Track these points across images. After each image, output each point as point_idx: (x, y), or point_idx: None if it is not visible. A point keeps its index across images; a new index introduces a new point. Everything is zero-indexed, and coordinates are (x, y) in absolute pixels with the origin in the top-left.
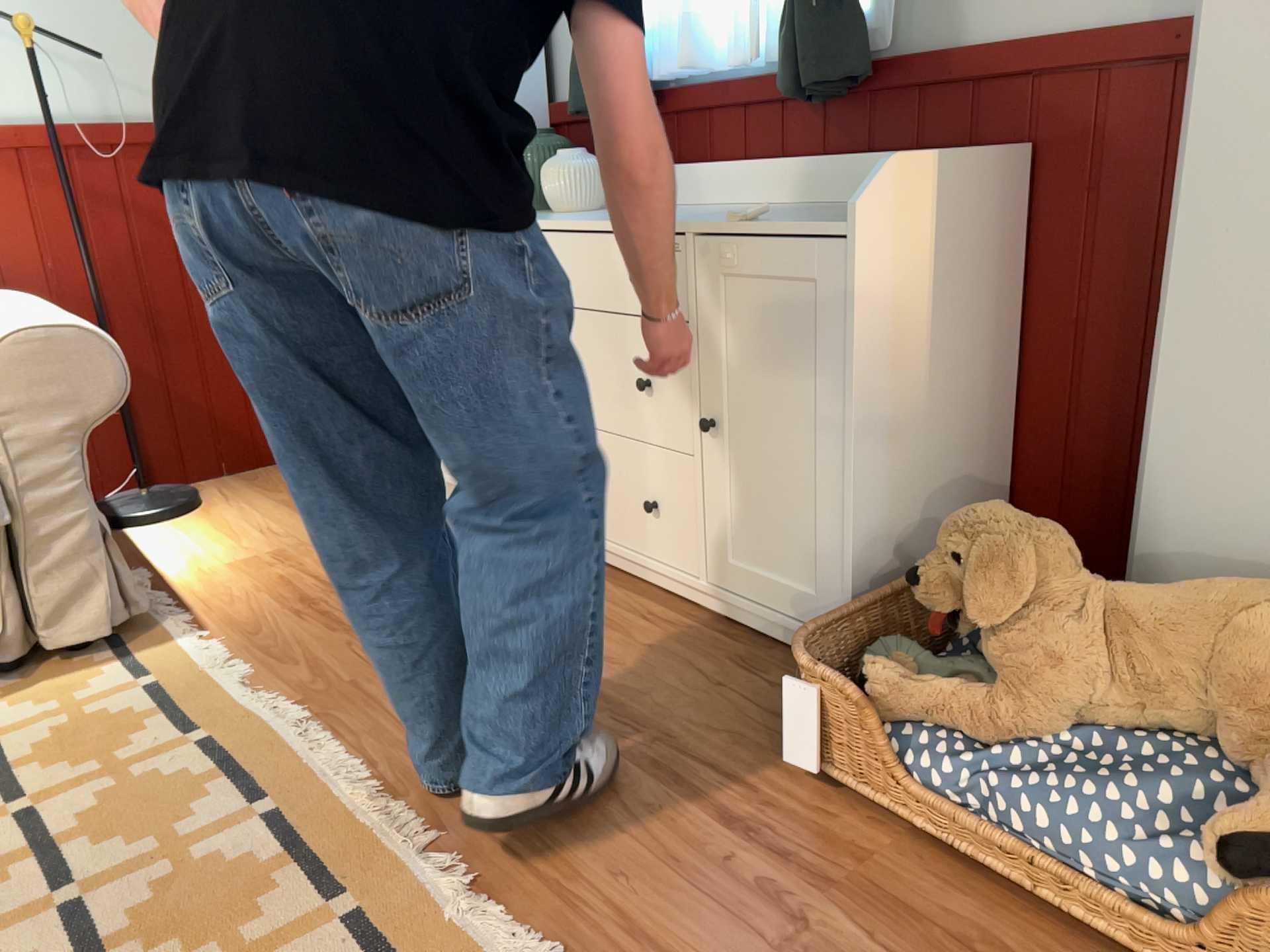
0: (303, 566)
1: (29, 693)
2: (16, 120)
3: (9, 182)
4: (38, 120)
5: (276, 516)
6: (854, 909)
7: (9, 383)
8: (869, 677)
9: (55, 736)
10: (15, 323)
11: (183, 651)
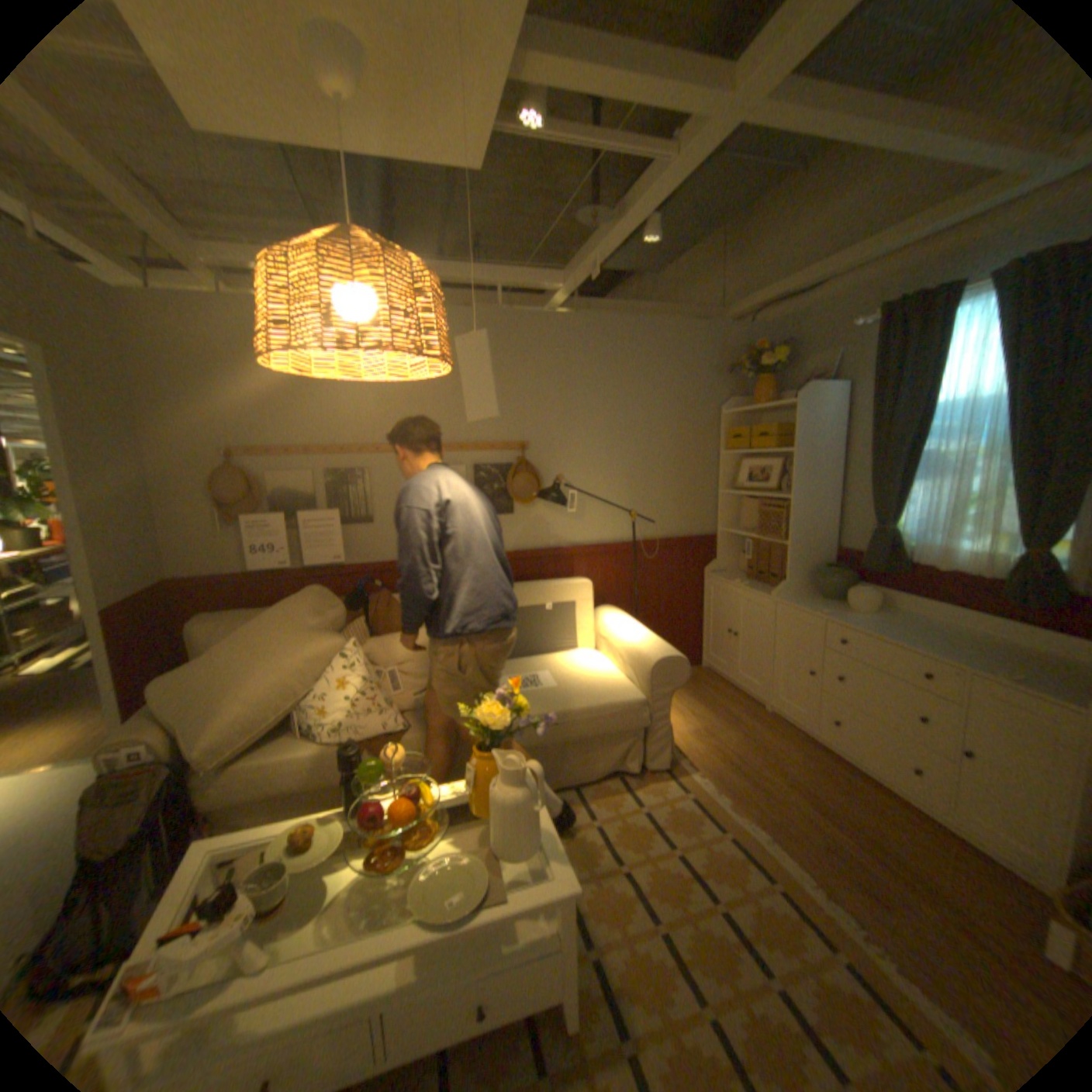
0: (721, 742)
1: (646, 790)
2: (614, 539)
3: (609, 561)
4: (621, 539)
5: (692, 705)
6: None
7: (656, 676)
8: None
9: (669, 818)
10: (652, 649)
11: (696, 783)
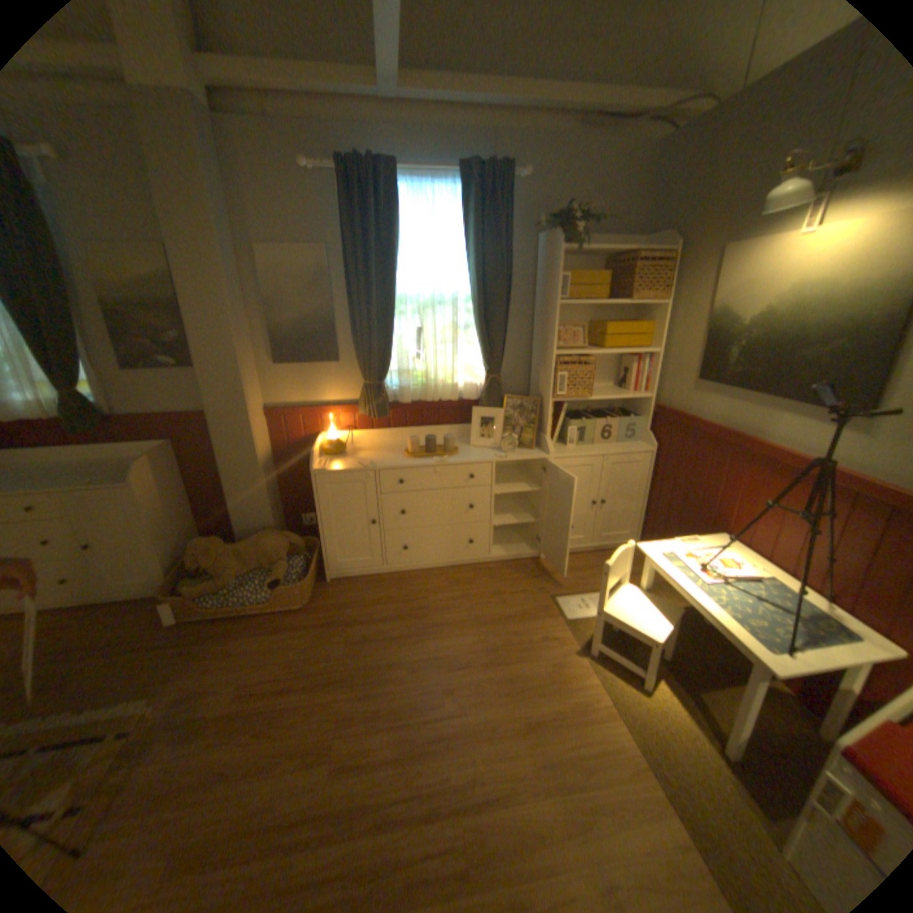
0: None
1: None
2: None
3: None
4: None
5: None
6: (199, 645)
7: None
8: (180, 595)
9: None
10: None
11: None
